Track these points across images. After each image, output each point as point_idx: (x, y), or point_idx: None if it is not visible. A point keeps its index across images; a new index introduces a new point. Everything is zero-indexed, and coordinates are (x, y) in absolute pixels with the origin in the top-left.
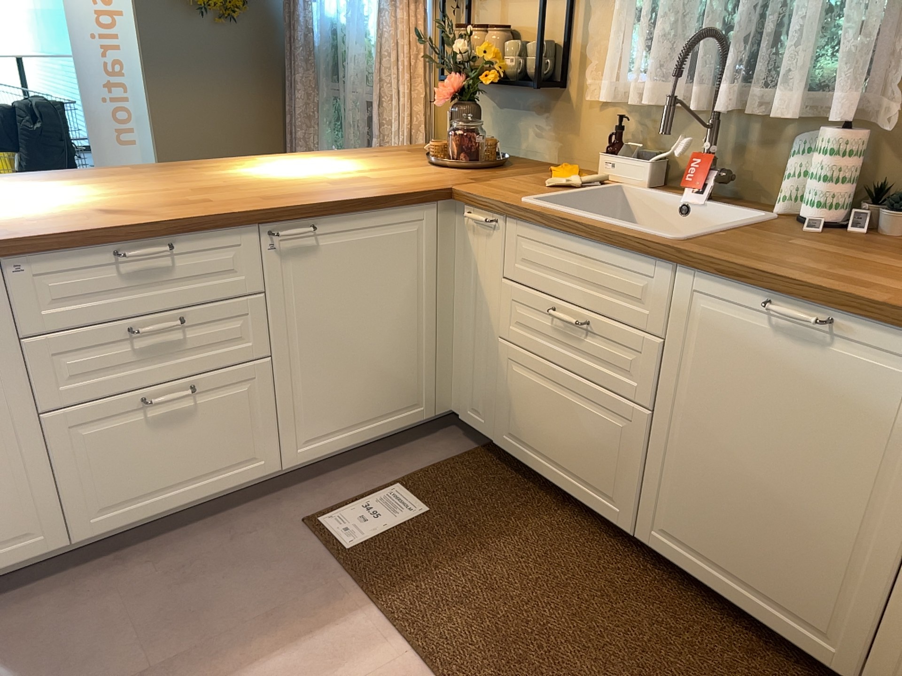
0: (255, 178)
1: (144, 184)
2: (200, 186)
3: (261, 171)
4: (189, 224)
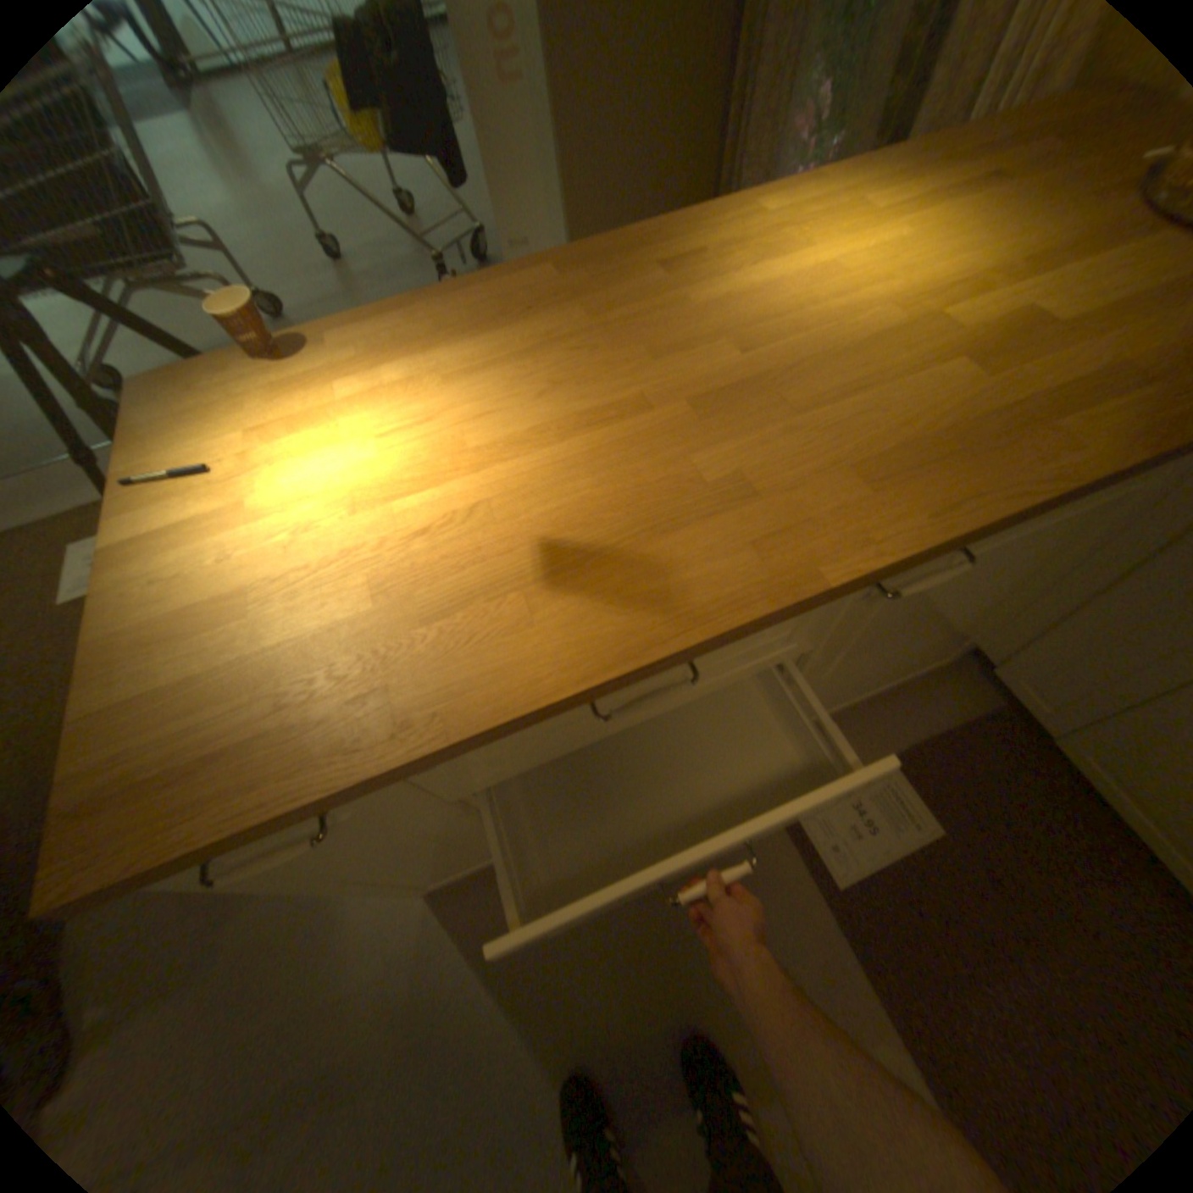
0: (796, 323)
1: (591, 360)
2: (700, 377)
3: (794, 276)
4: (737, 633)
